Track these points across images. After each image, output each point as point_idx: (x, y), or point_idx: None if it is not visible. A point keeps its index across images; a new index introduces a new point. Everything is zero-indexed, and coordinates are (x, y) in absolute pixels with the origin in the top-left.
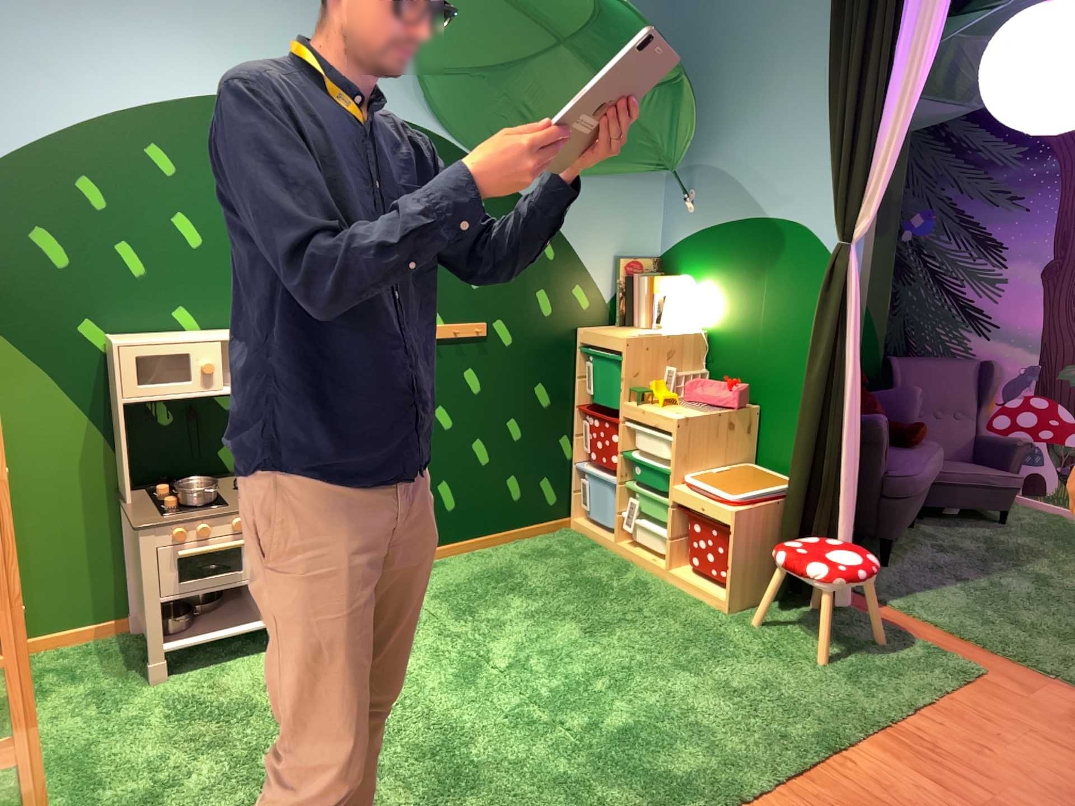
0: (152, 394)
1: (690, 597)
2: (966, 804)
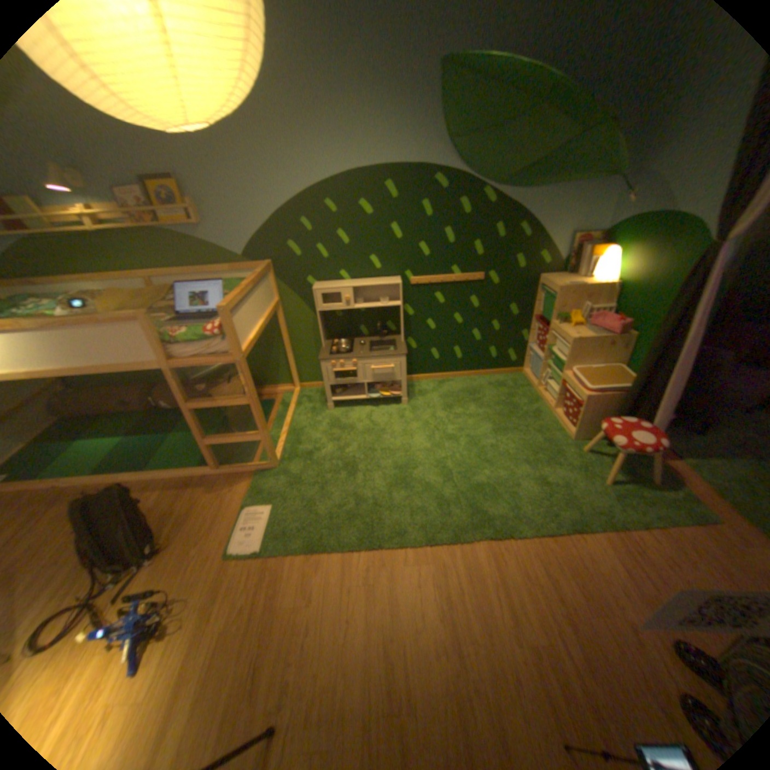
0: (328, 308)
1: (558, 426)
2: (635, 590)
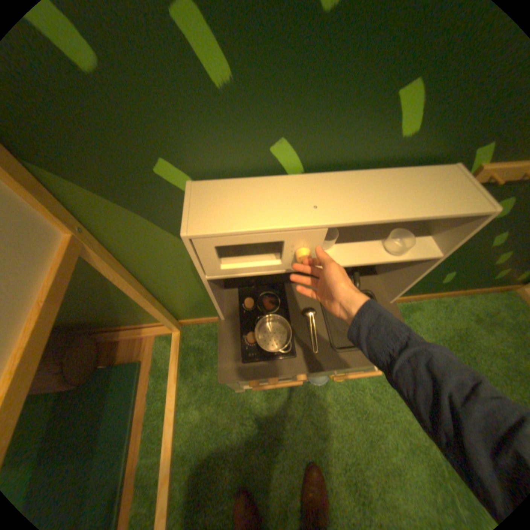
0: (238, 272)
1: None
2: None
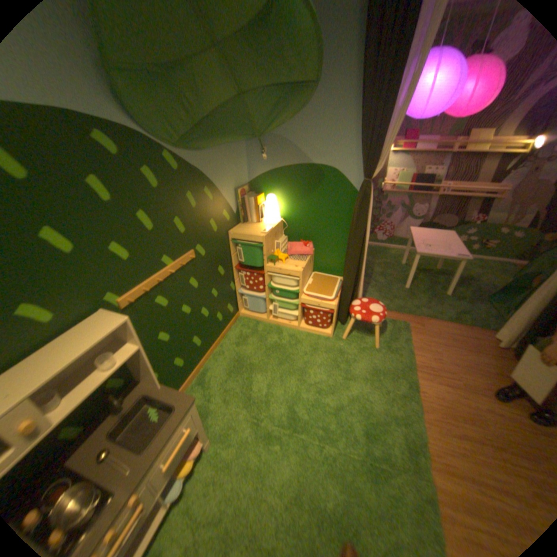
0: None
1: (312, 335)
2: (460, 391)
